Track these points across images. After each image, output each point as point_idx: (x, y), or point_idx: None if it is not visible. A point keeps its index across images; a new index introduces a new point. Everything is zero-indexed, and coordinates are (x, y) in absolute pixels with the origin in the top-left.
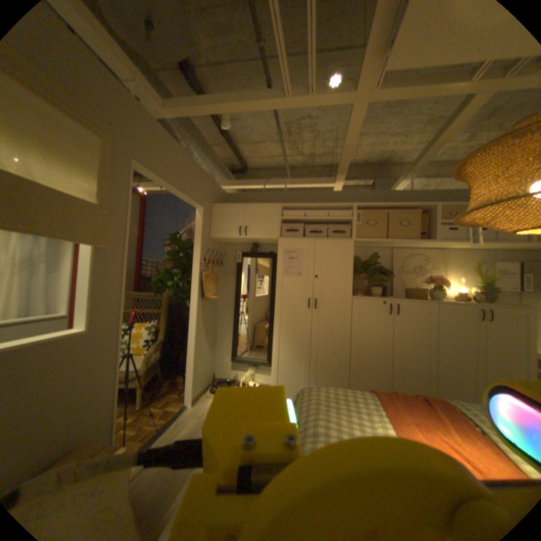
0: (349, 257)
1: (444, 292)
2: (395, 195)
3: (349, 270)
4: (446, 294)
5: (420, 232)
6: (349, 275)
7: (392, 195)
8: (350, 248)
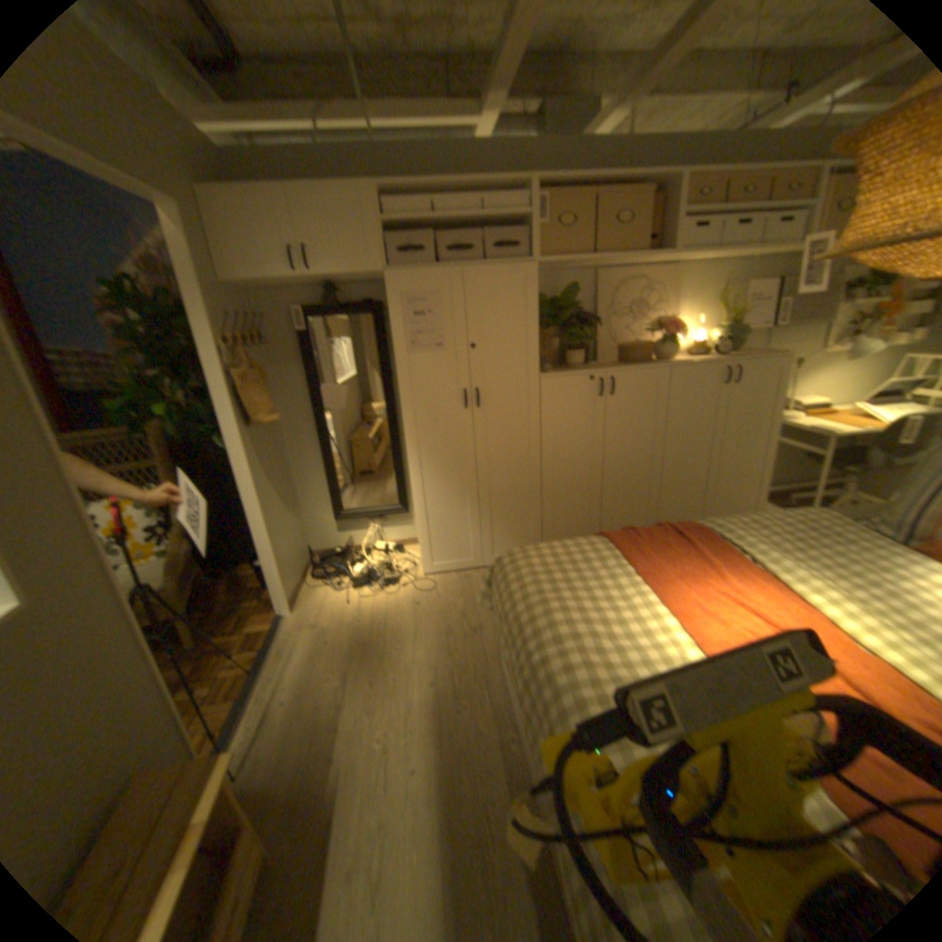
0: (527, 300)
1: (673, 344)
2: (601, 153)
3: (529, 327)
4: (675, 346)
5: (644, 234)
6: (529, 335)
7: (596, 153)
8: (526, 281)
